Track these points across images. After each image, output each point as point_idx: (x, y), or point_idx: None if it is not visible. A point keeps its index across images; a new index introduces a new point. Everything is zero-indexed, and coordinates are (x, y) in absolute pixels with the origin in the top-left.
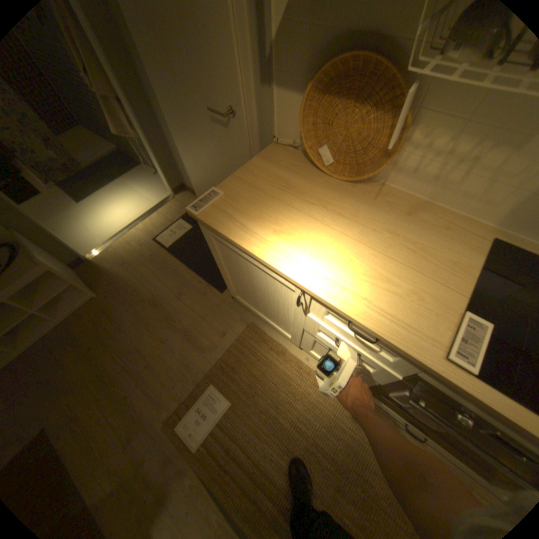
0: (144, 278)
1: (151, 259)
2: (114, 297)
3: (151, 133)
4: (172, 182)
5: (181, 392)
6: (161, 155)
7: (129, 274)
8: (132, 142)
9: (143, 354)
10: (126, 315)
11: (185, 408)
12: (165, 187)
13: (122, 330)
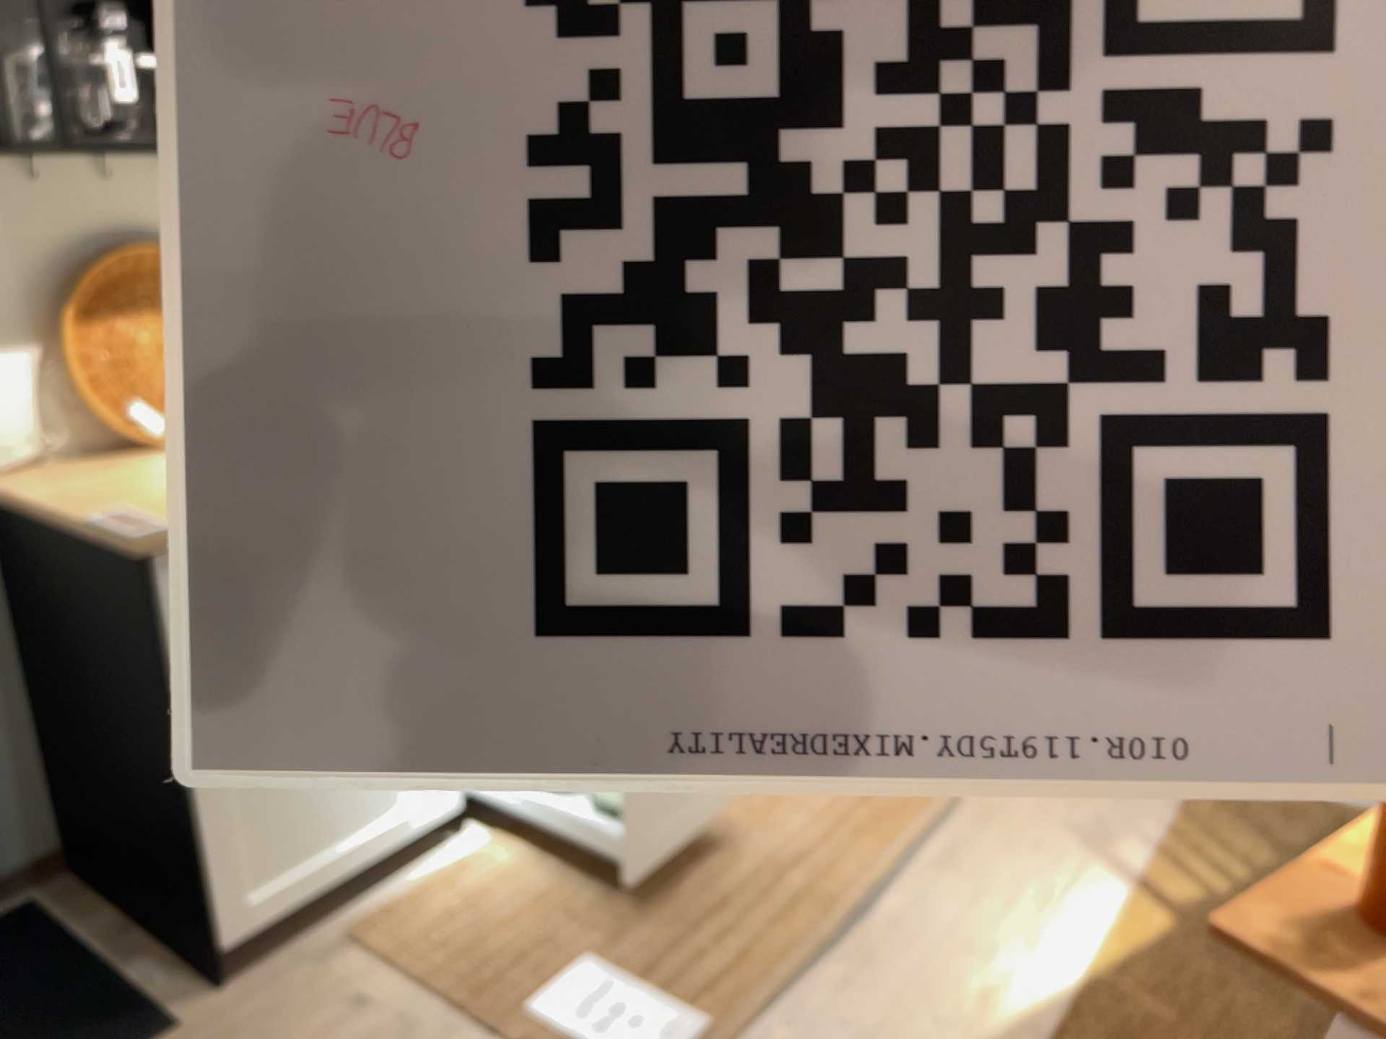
0: None
1: None
2: None
3: None
4: None
5: None
6: None
7: None
8: None
9: None
10: None
11: None
12: None
13: None
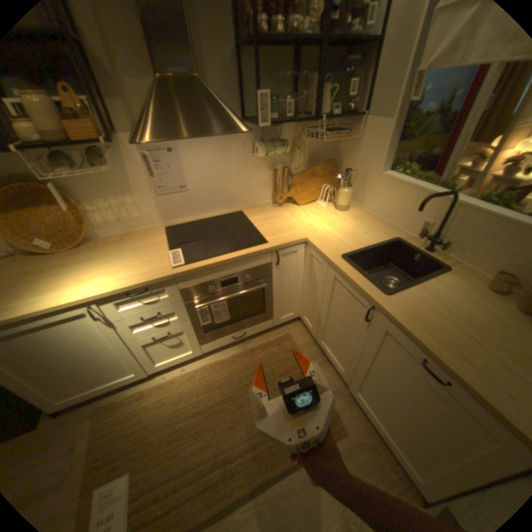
0: None
1: None
2: None
3: None
4: None
5: None
6: None
7: None
8: None
9: None
10: None
11: None
12: None
13: None
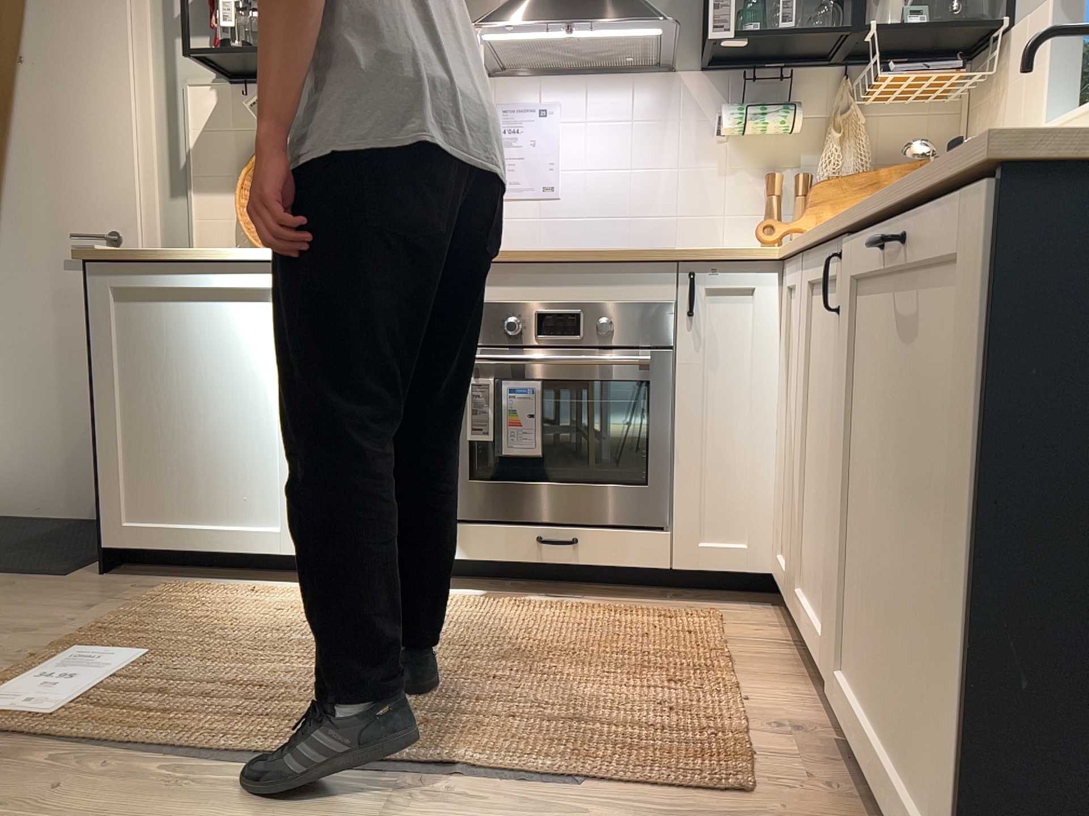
0: None
1: None
2: None
3: None
4: None
5: None
6: None
7: None
8: None
9: None
10: None
11: None
12: None
13: None
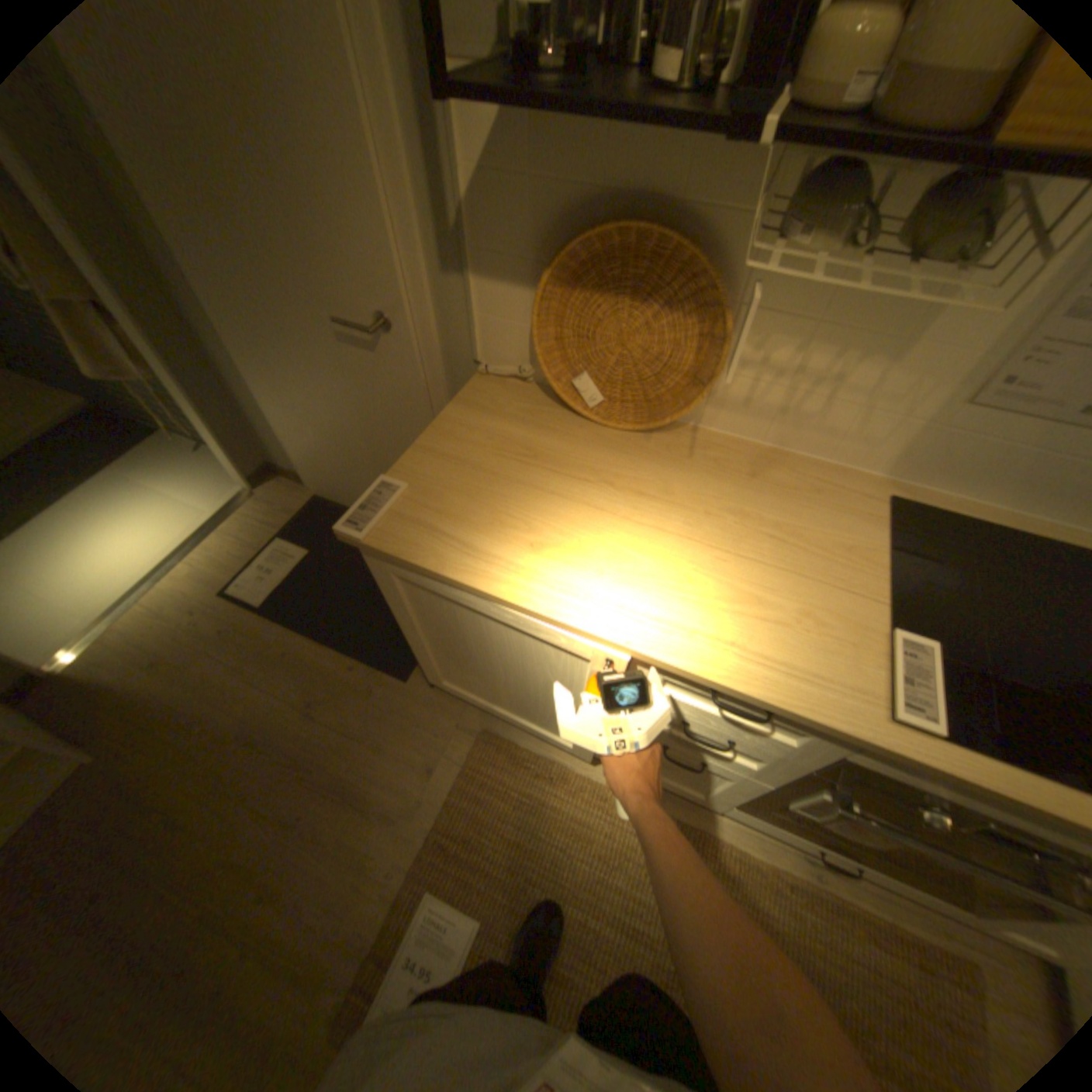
0: (213, 688)
1: (223, 641)
2: (142, 751)
3: (183, 370)
4: (240, 463)
5: (358, 933)
6: (210, 411)
7: (173, 687)
8: (131, 390)
9: (246, 869)
10: (182, 787)
11: (377, 968)
12: (228, 476)
13: (177, 826)
